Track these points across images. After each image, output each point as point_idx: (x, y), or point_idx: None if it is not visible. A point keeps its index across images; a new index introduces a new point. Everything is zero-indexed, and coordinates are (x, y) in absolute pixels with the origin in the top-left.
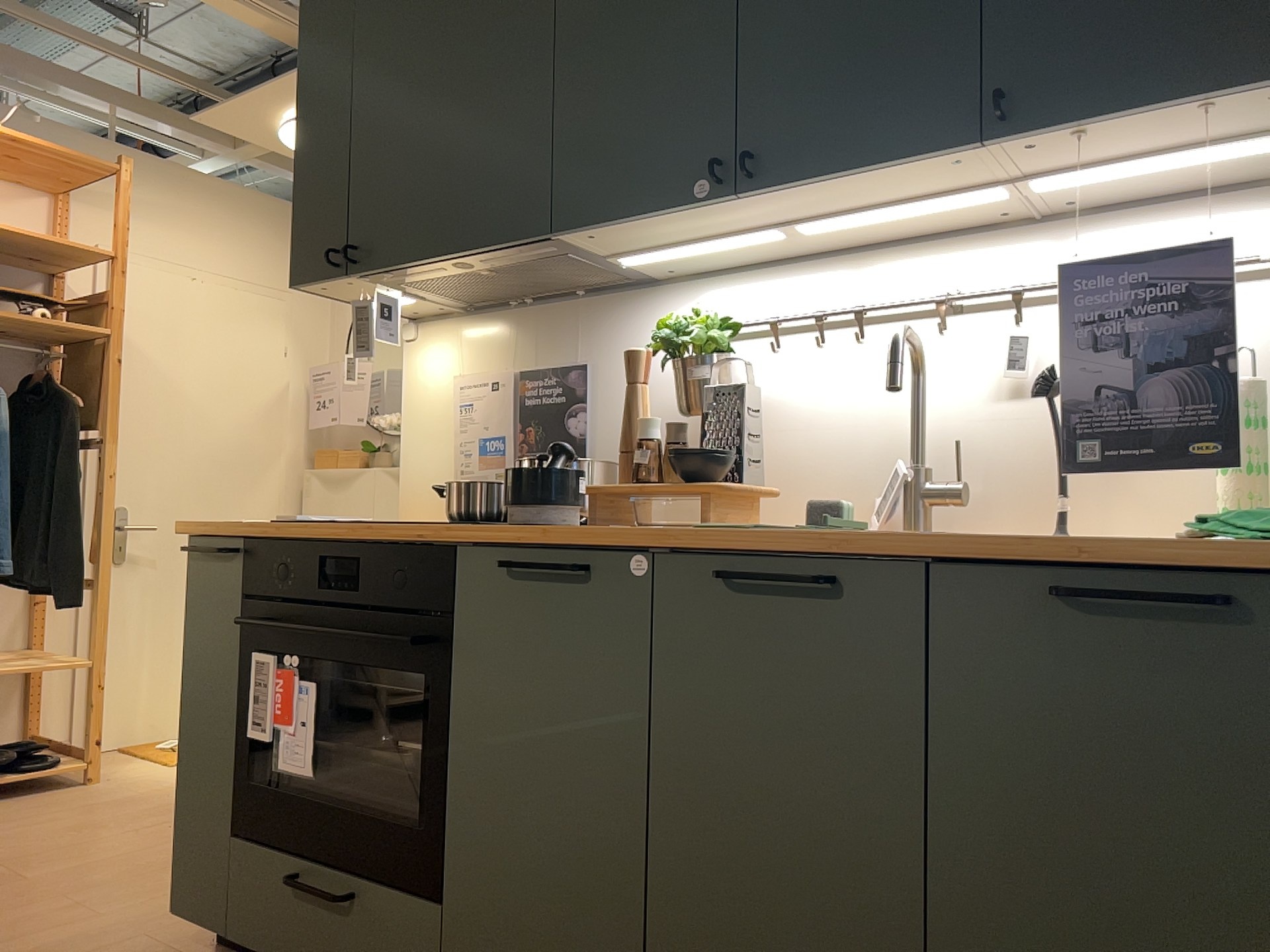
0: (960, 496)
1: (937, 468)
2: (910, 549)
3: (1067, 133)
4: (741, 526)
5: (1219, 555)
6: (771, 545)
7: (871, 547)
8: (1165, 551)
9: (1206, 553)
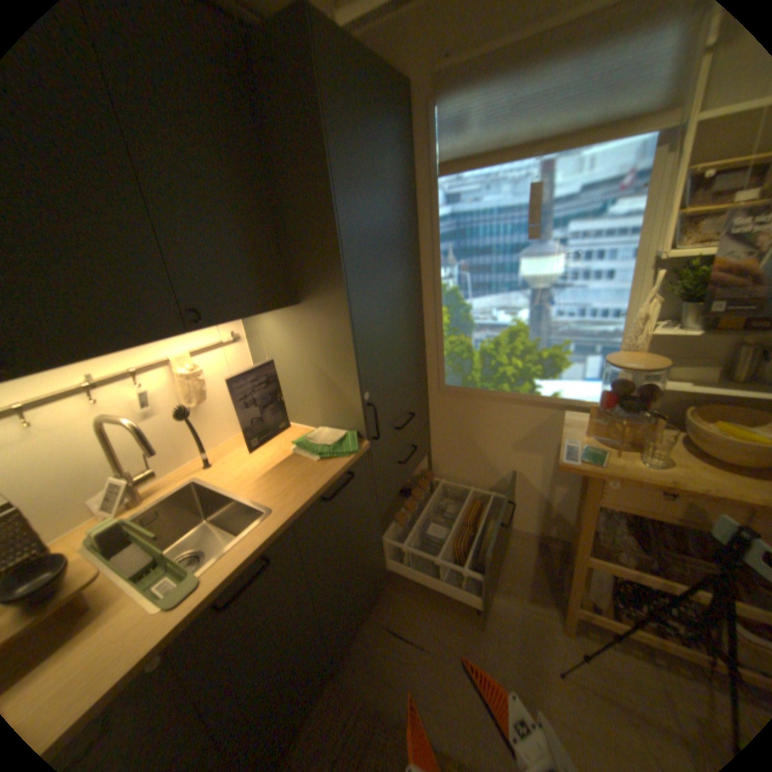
0: (150, 475)
1: (127, 469)
2: (287, 524)
3: (216, 323)
4: (195, 582)
5: (342, 464)
6: (226, 574)
7: (274, 536)
8: (333, 471)
9: (347, 467)
